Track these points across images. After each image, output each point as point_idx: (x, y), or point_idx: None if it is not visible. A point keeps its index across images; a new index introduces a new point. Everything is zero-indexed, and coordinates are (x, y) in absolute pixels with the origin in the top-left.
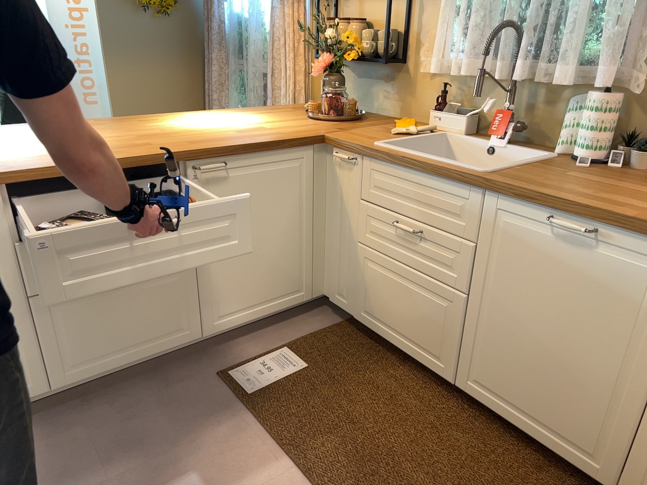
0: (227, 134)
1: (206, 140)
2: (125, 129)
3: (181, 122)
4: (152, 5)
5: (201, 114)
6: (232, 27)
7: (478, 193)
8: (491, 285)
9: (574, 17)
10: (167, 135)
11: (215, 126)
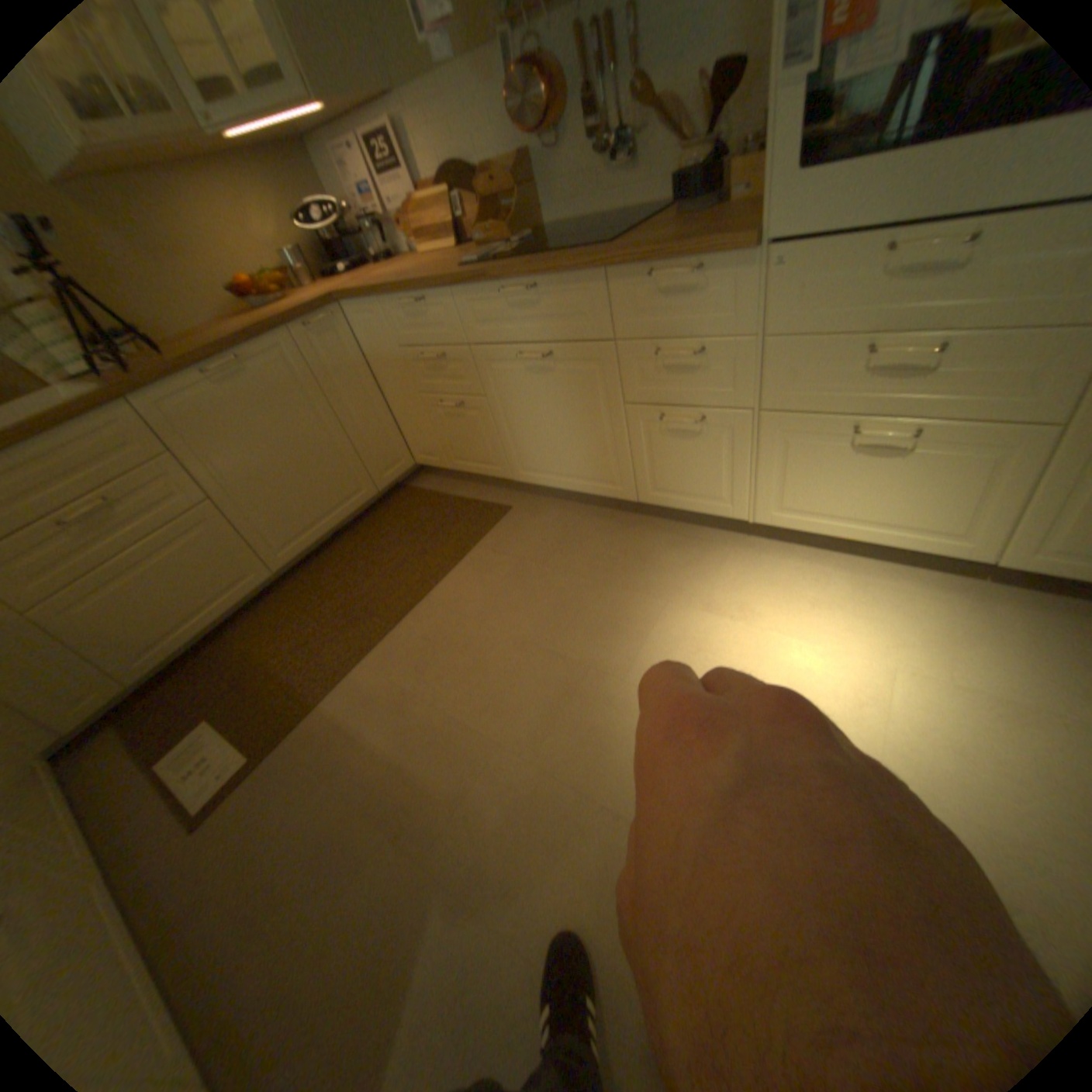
0: None
1: None
2: None
3: None
4: None
5: None
6: None
7: (122, 406)
8: (215, 467)
9: None
10: None
11: None
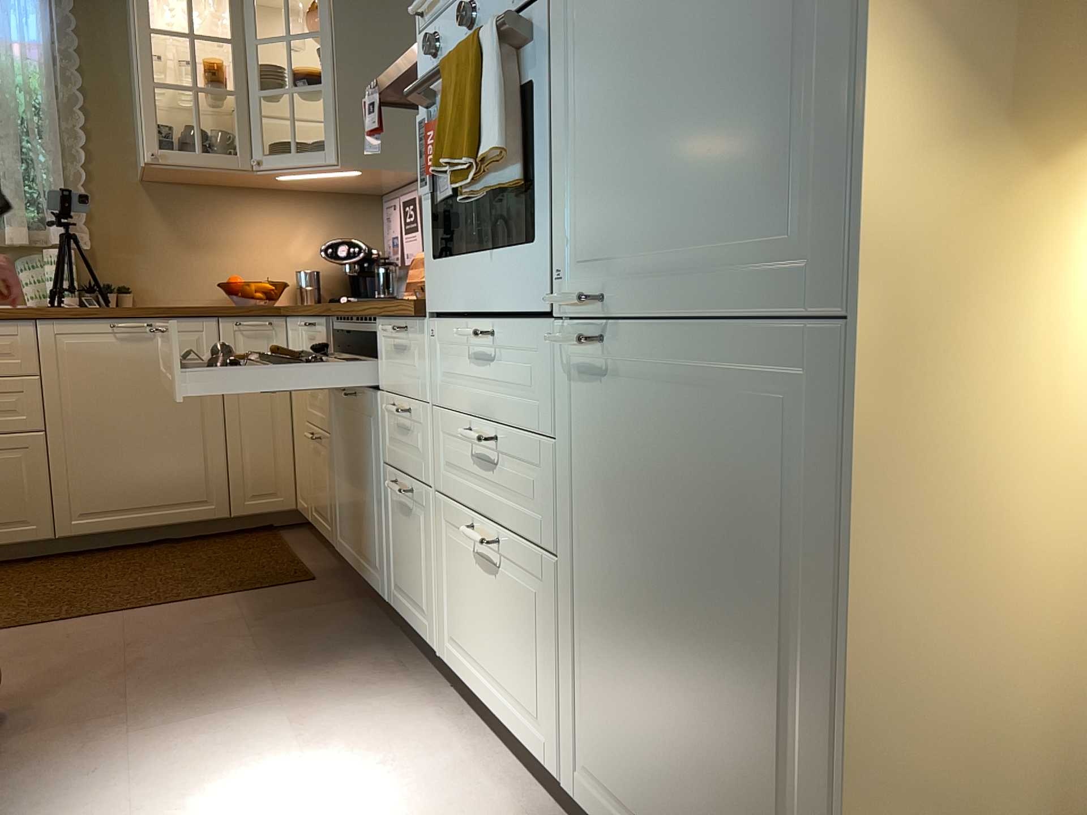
0: None
1: None
2: None
3: None
4: None
5: None
6: None
7: (29, 326)
8: (70, 408)
9: (0, 187)
10: None
11: None
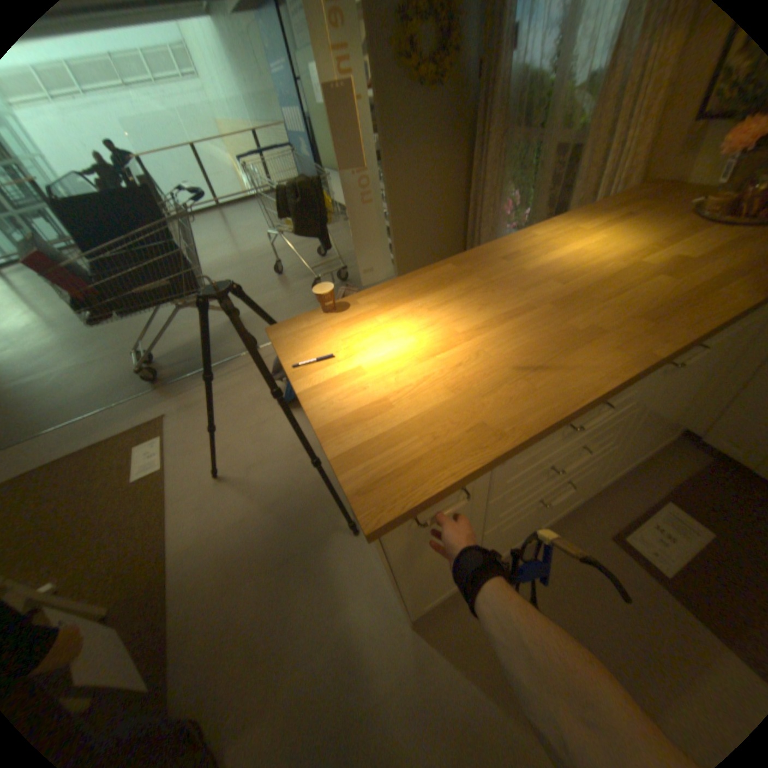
0: (665, 283)
1: (664, 308)
2: (511, 283)
3: (554, 253)
4: (425, 74)
5: (556, 232)
6: (521, 85)
7: None
8: None
9: None
10: (587, 296)
11: (613, 259)
